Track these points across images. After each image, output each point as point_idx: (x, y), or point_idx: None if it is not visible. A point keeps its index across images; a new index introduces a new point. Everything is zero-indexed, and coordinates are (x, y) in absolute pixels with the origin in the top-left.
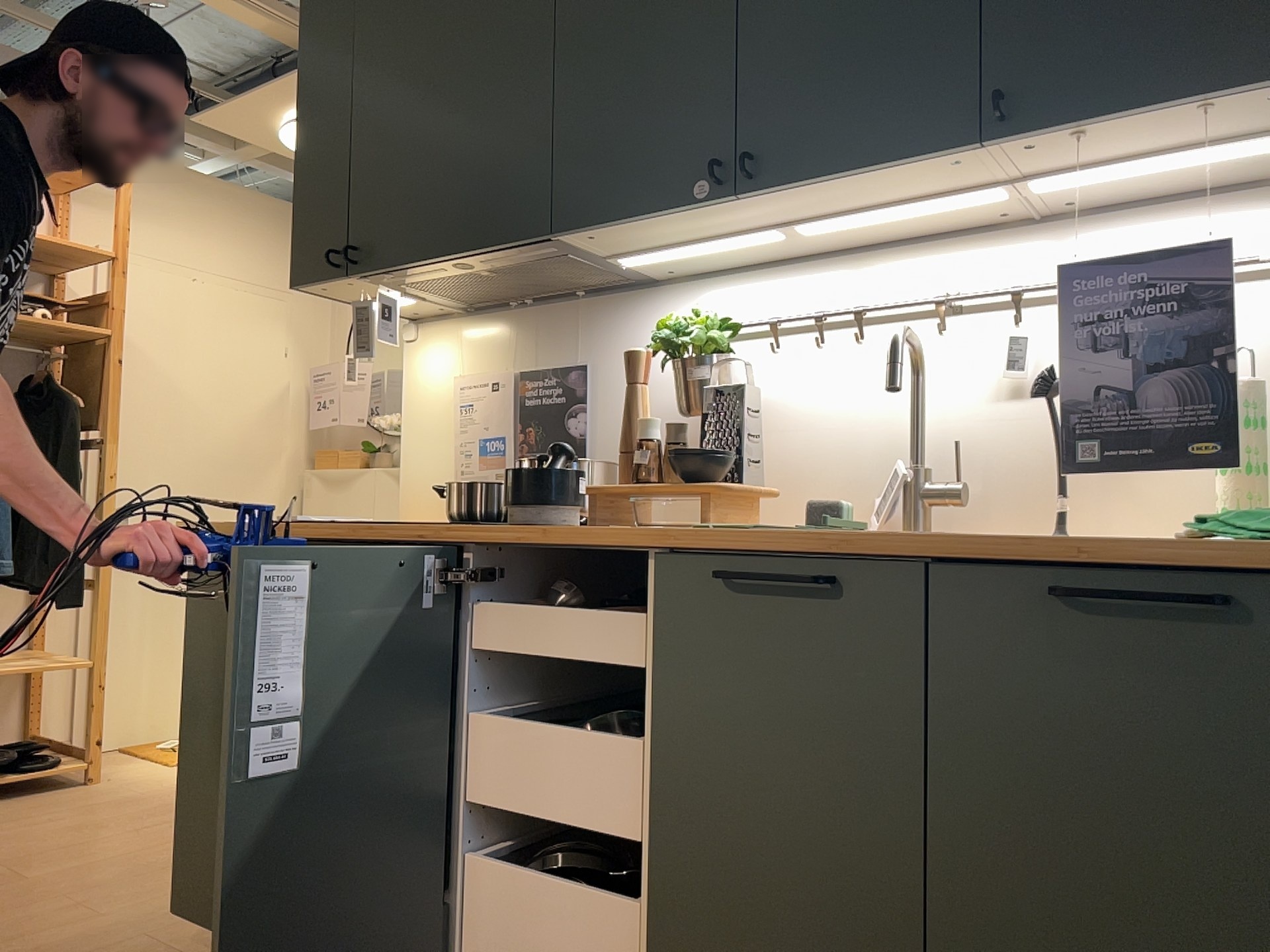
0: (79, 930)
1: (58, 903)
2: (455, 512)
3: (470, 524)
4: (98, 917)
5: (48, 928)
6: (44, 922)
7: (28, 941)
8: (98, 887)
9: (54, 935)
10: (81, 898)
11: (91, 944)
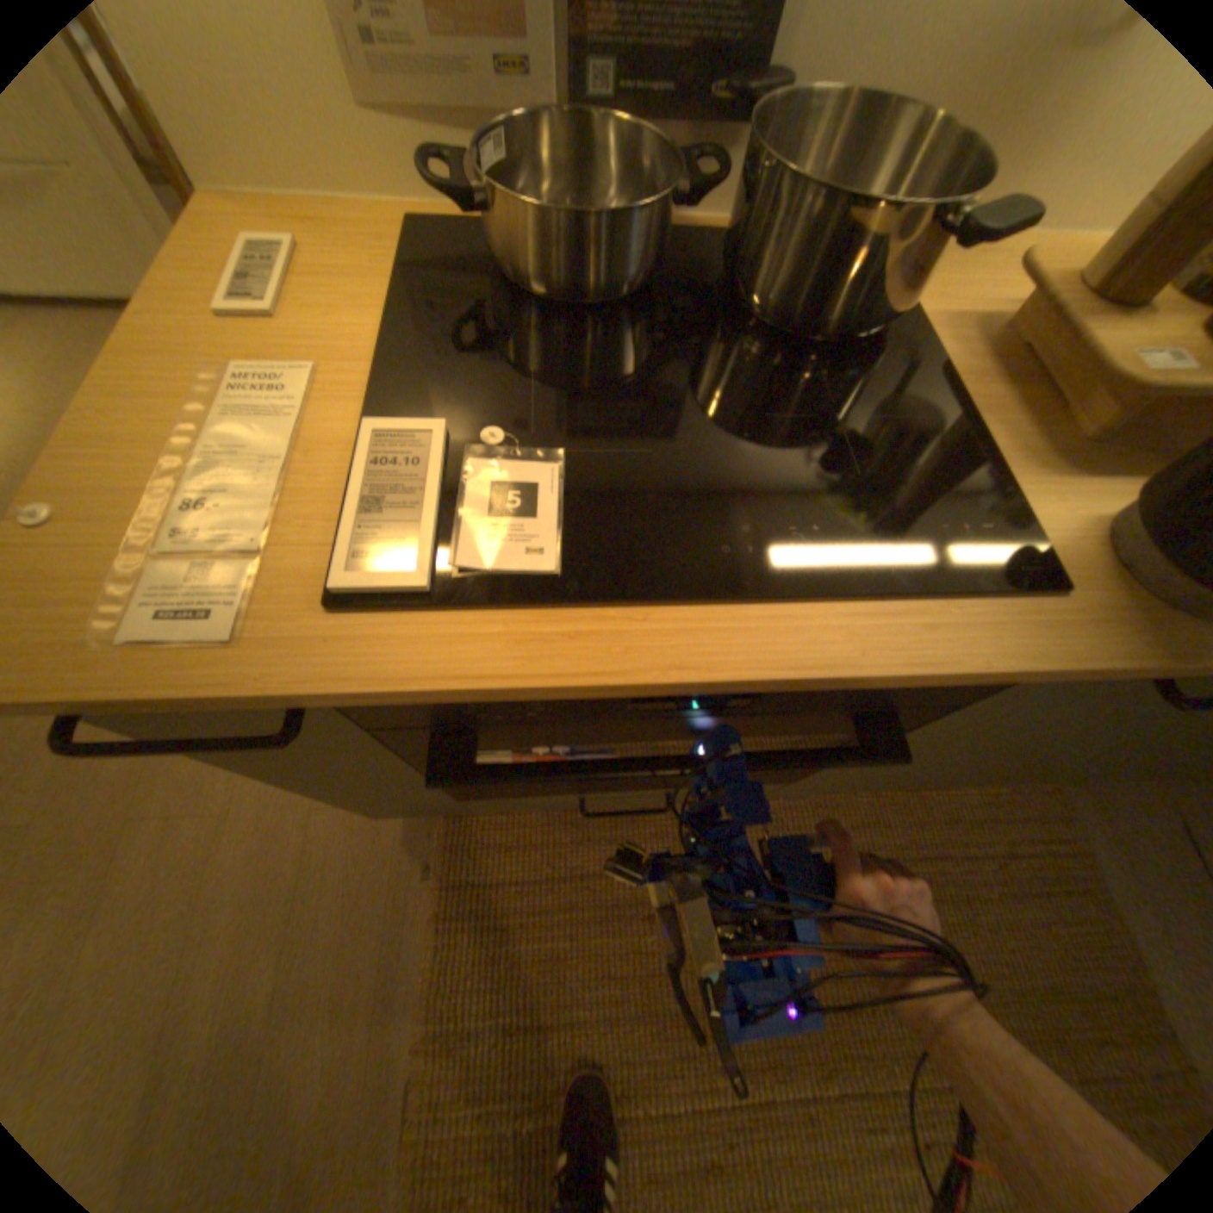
0: (231, 848)
1: (138, 832)
2: (562, 277)
3: (1051, 591)
4: (220, 819)
5: (195, 870)
6: (172, 866)
7: (207, 902)
8: (142, 780)
9: (219, 875)
10: (152, 807)
11: (277, 857)
